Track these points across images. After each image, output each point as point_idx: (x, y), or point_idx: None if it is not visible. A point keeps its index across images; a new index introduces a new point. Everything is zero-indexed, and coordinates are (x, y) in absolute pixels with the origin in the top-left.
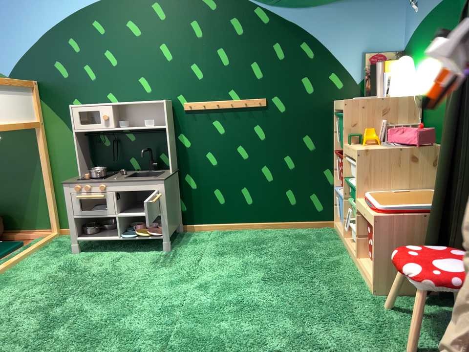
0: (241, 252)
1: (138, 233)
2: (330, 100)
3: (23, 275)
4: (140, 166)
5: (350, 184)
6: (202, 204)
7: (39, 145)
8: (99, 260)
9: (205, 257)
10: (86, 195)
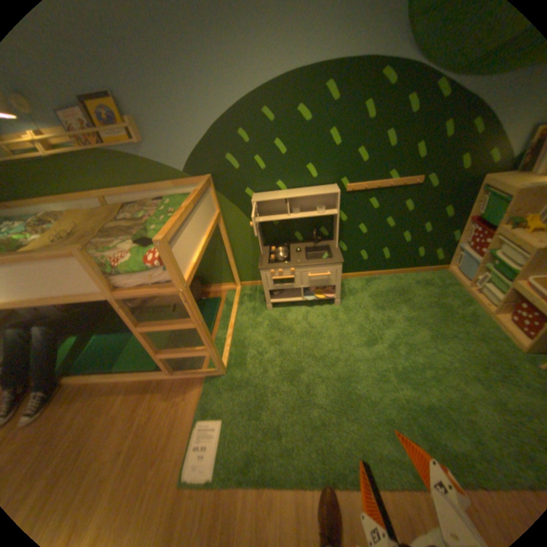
0: (393, 303)
1: (314, 295)
2: (482, 175)
3: (249, 337)
4: (303, 238)
5: (503, 263)
6: (350, 261)
7: (218, 228)
8: (292, 317)
9: (369, 311)
10: (279, 276)
